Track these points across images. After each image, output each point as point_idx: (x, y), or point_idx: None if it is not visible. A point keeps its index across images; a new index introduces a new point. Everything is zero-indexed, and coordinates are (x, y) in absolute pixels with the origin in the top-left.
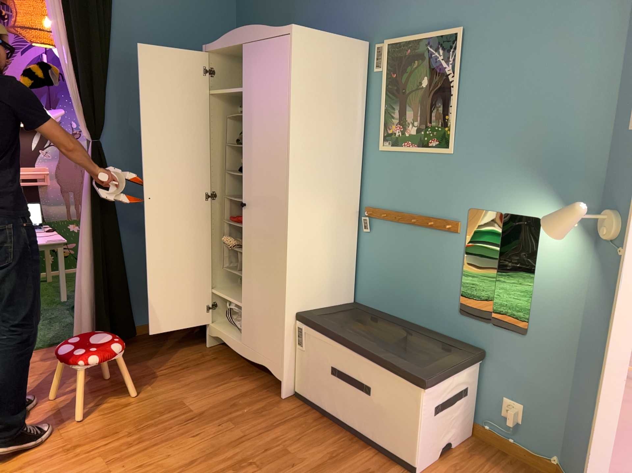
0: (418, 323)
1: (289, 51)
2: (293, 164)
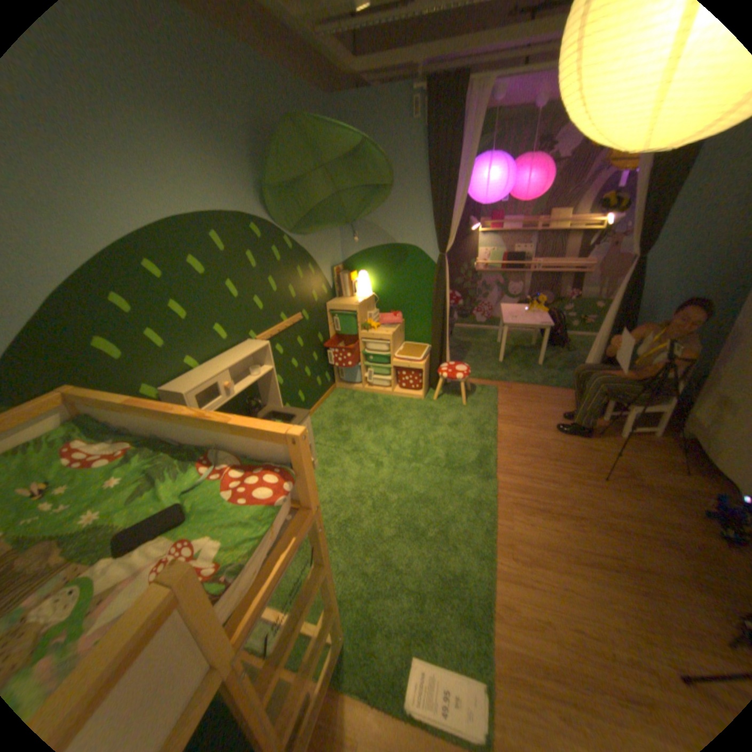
0: None
1: None
2: None
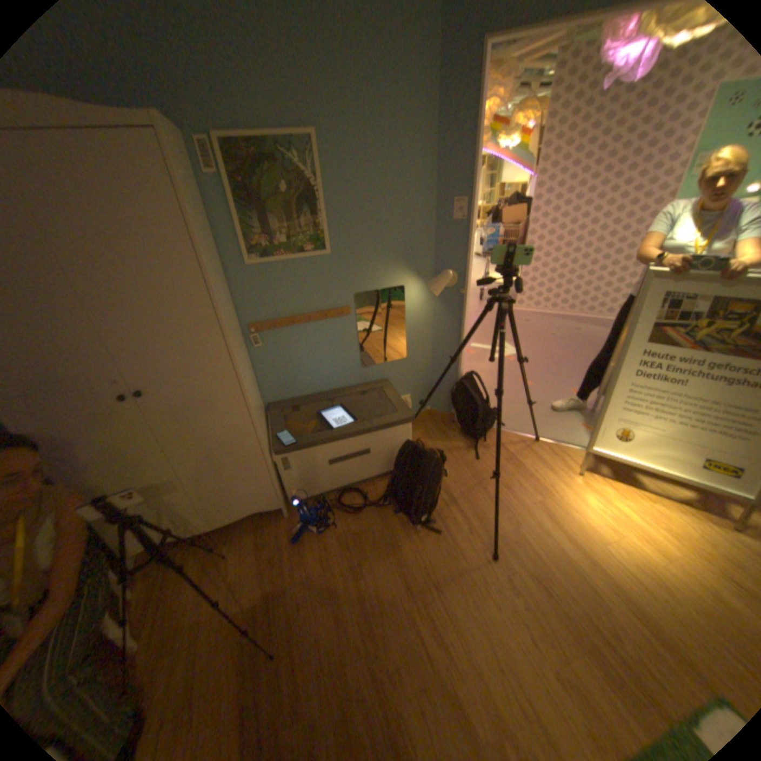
0: (332, 391)
1: (167, 160)
2: (224, 316)
